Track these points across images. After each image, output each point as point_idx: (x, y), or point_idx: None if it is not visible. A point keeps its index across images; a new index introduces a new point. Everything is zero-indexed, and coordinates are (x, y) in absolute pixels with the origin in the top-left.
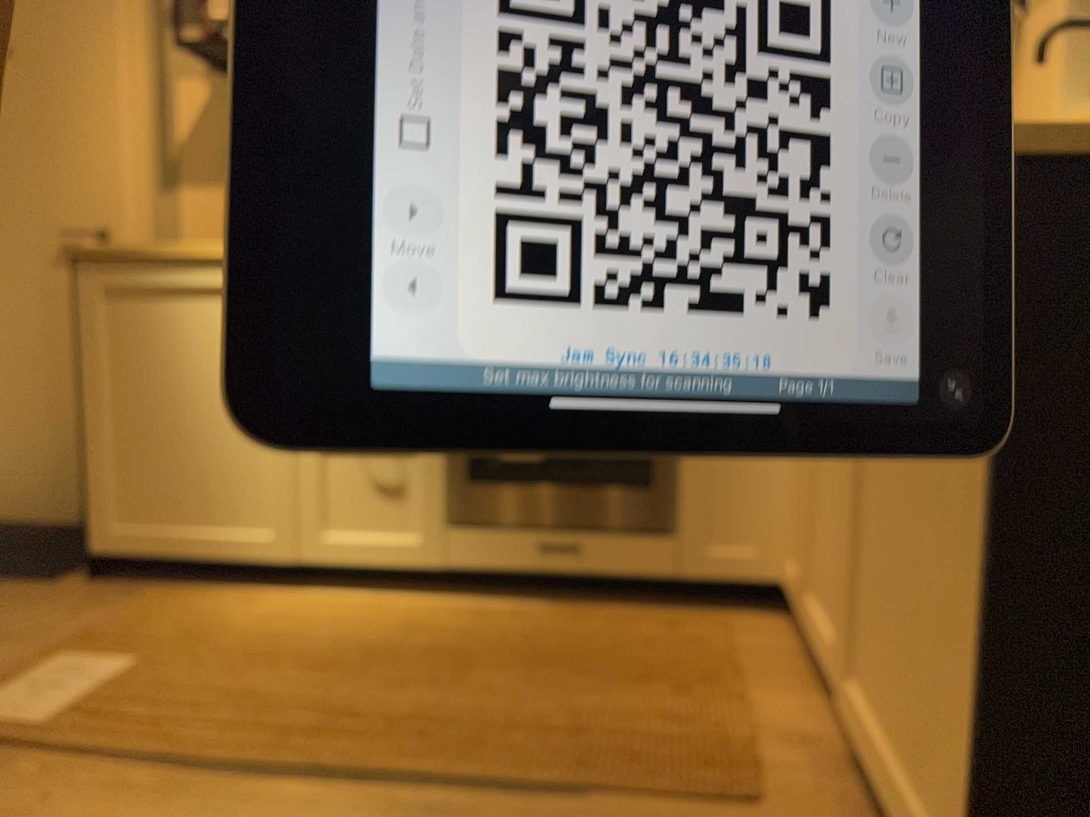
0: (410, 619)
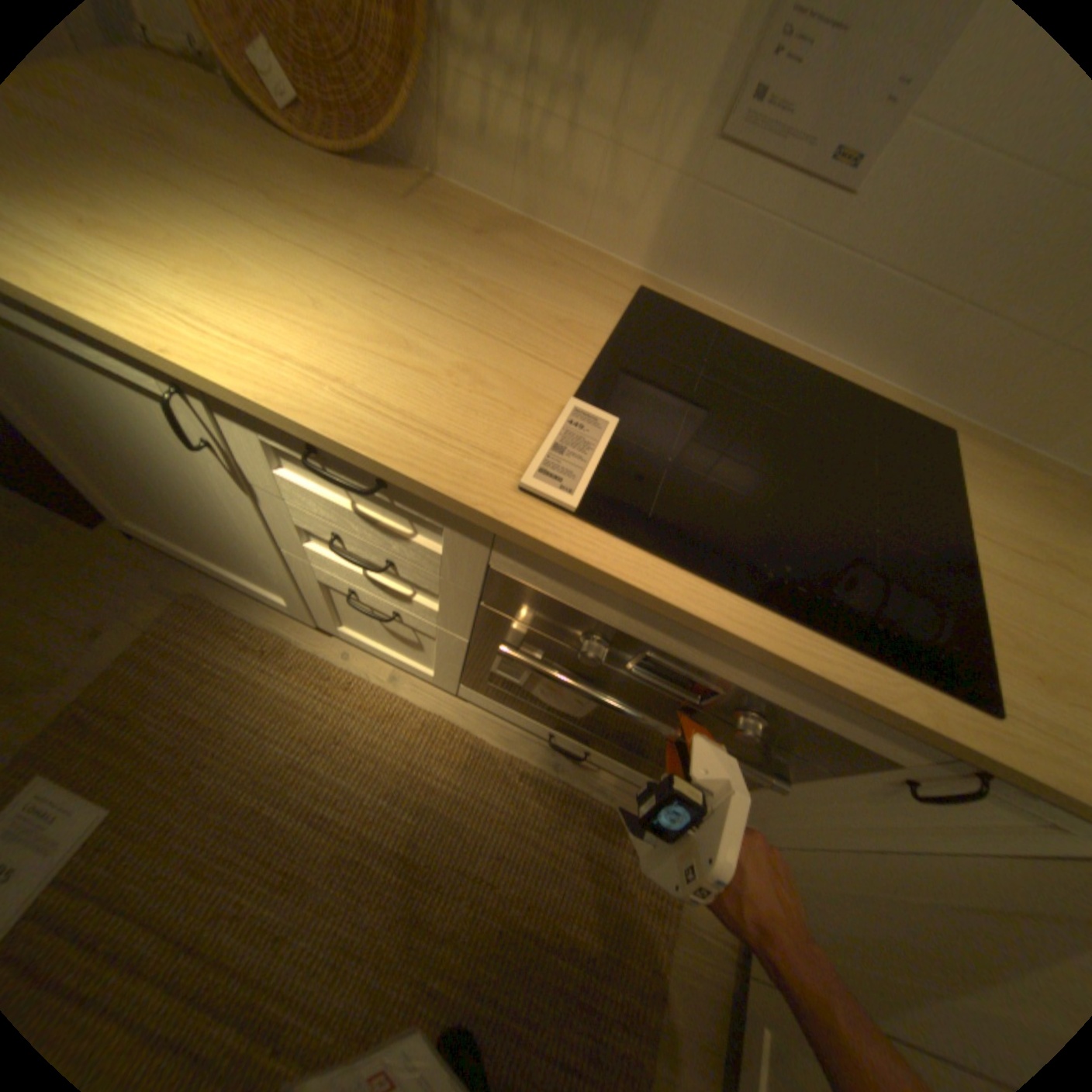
0: (405, 756)
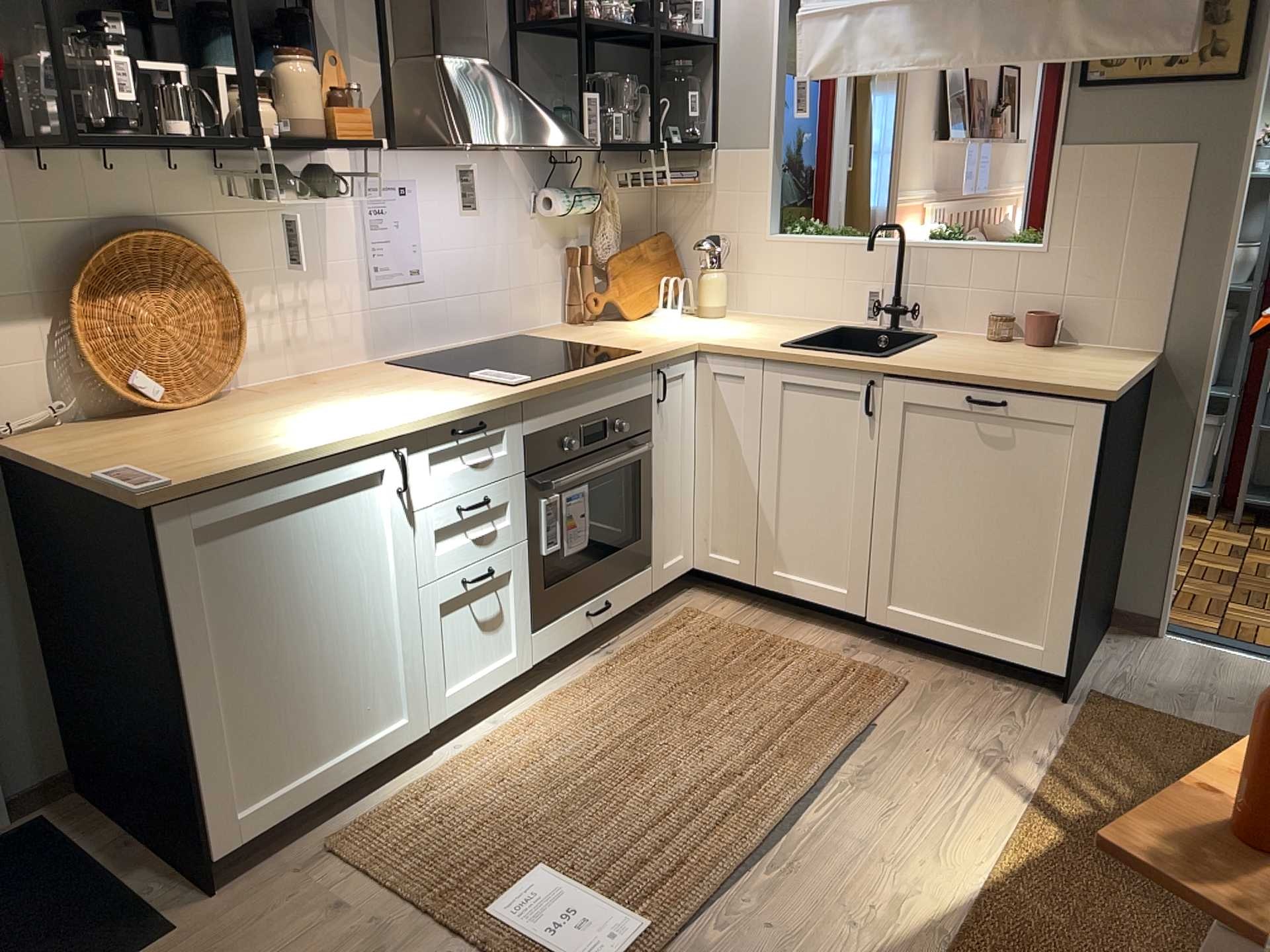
0: (568, 715)
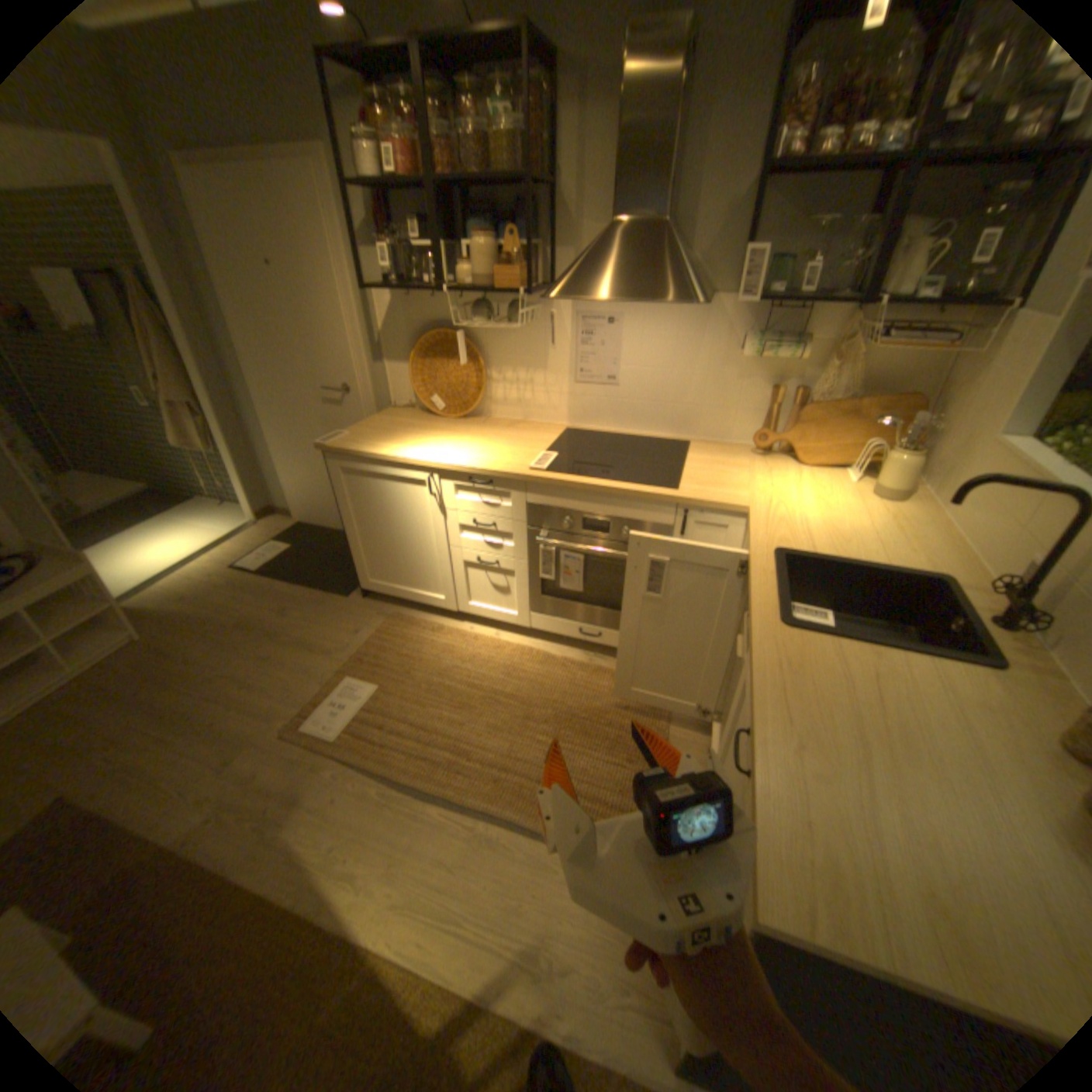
0: (509, 659)
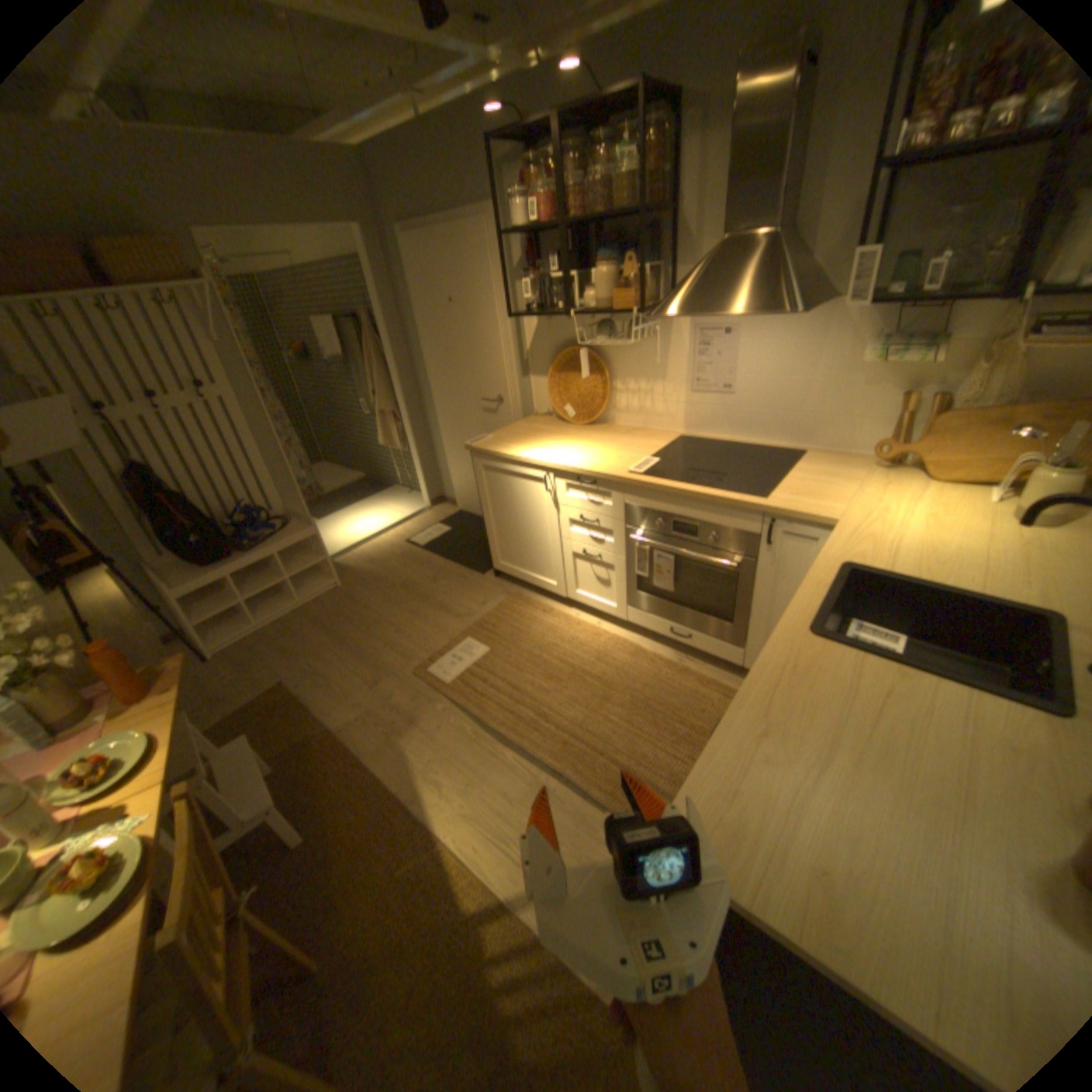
0: (602, 646)
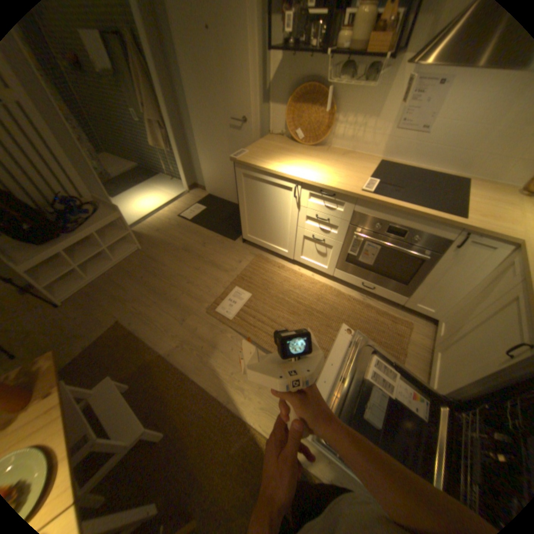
0: (318, 291)
